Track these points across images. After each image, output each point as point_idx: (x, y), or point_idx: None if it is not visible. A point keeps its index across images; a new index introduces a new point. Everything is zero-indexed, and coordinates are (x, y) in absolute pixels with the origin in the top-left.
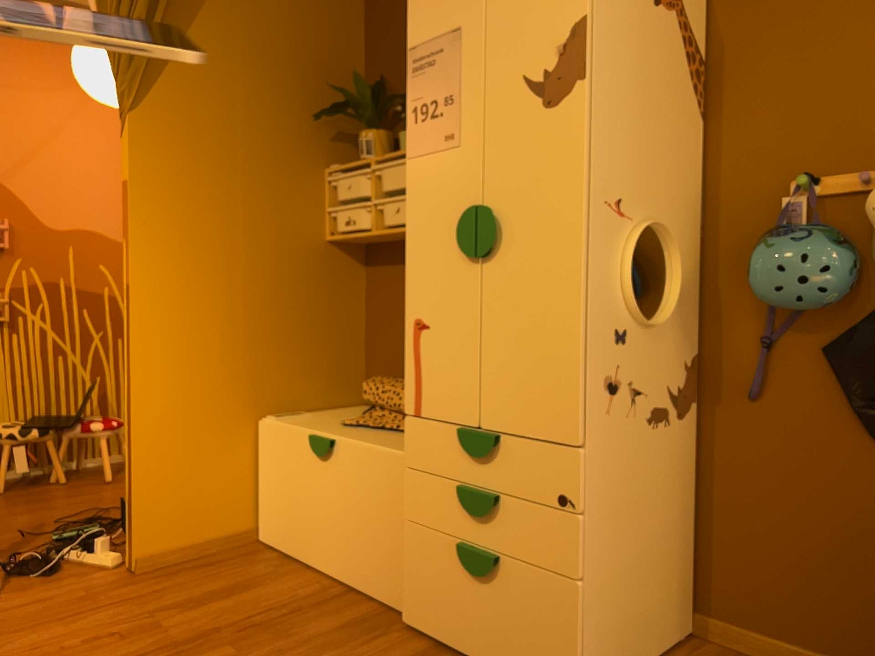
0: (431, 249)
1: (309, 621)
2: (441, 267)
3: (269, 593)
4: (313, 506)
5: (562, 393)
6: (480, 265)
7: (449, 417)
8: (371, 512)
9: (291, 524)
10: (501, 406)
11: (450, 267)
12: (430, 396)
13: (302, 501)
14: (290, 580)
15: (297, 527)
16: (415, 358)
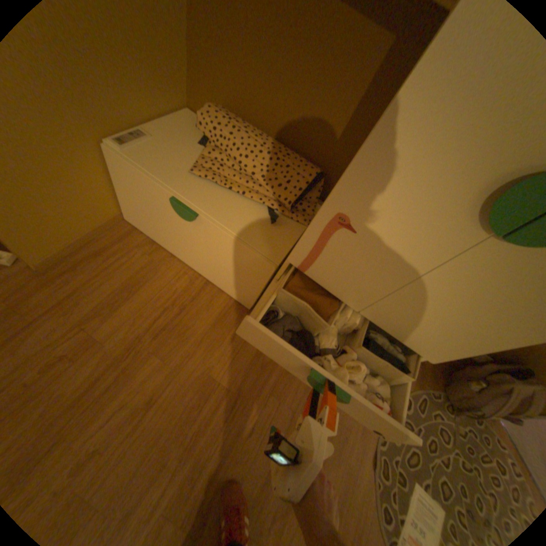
0: (431, 160)
1: (195, 319)
2: (426, 195)
3: (158, 289)
4: (177, 234)
5: (452, 348)
6: (488, 238)
7: (333, 291)
8: (230, 266)
9: (156, 230)
10: (390, 318)
11: (440, 204)
12: (323, 271)
13: (165, 226)
14: (166, 271)
15: (162, 235)
16: (321, 240)
